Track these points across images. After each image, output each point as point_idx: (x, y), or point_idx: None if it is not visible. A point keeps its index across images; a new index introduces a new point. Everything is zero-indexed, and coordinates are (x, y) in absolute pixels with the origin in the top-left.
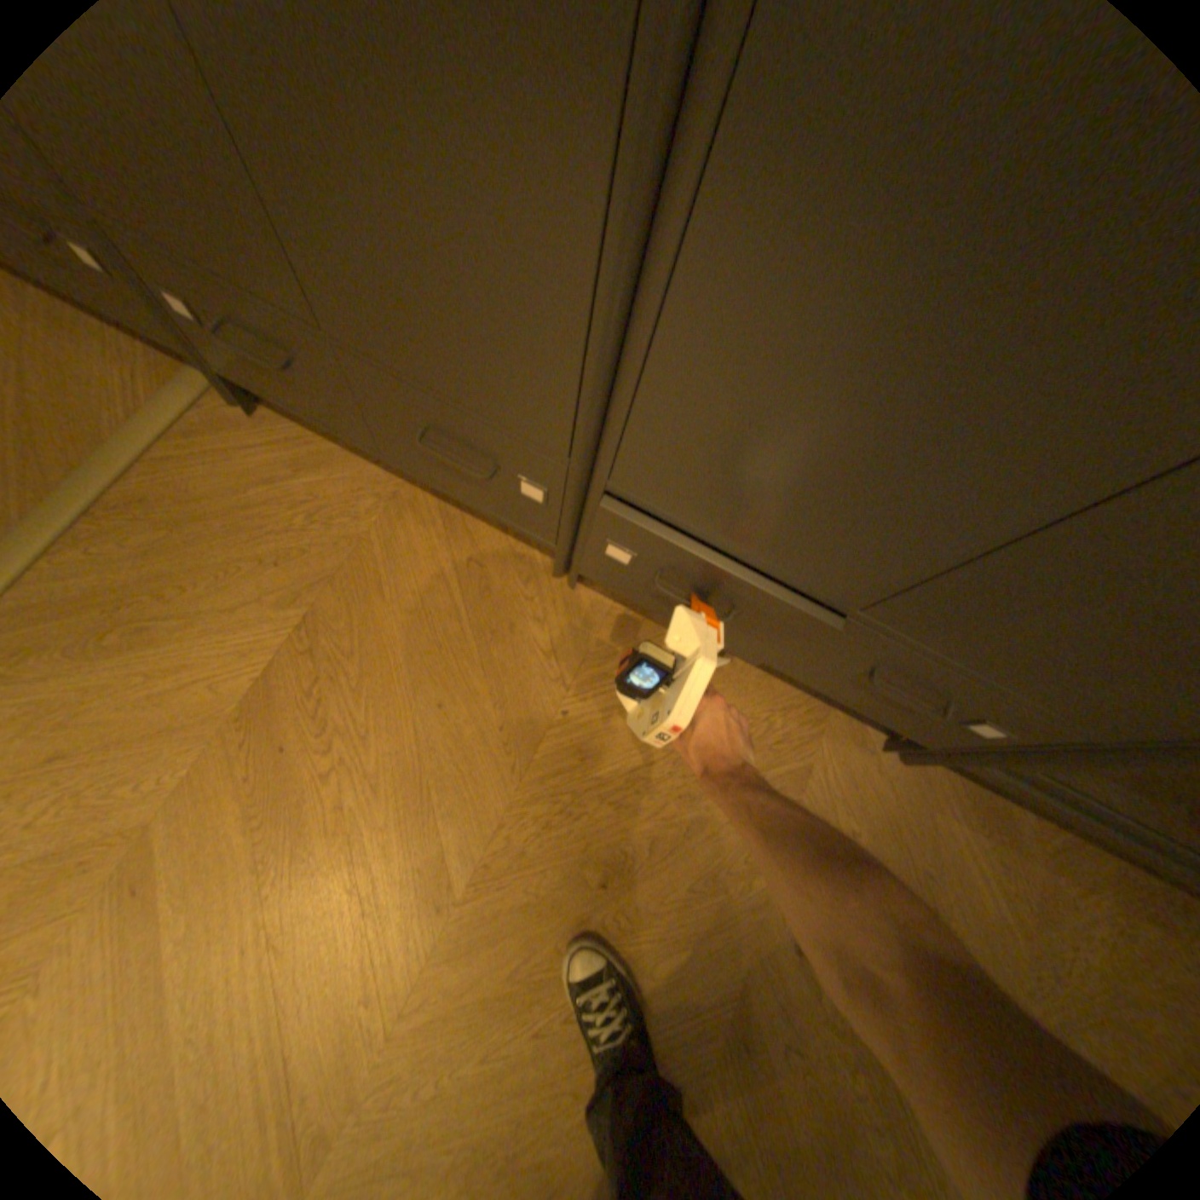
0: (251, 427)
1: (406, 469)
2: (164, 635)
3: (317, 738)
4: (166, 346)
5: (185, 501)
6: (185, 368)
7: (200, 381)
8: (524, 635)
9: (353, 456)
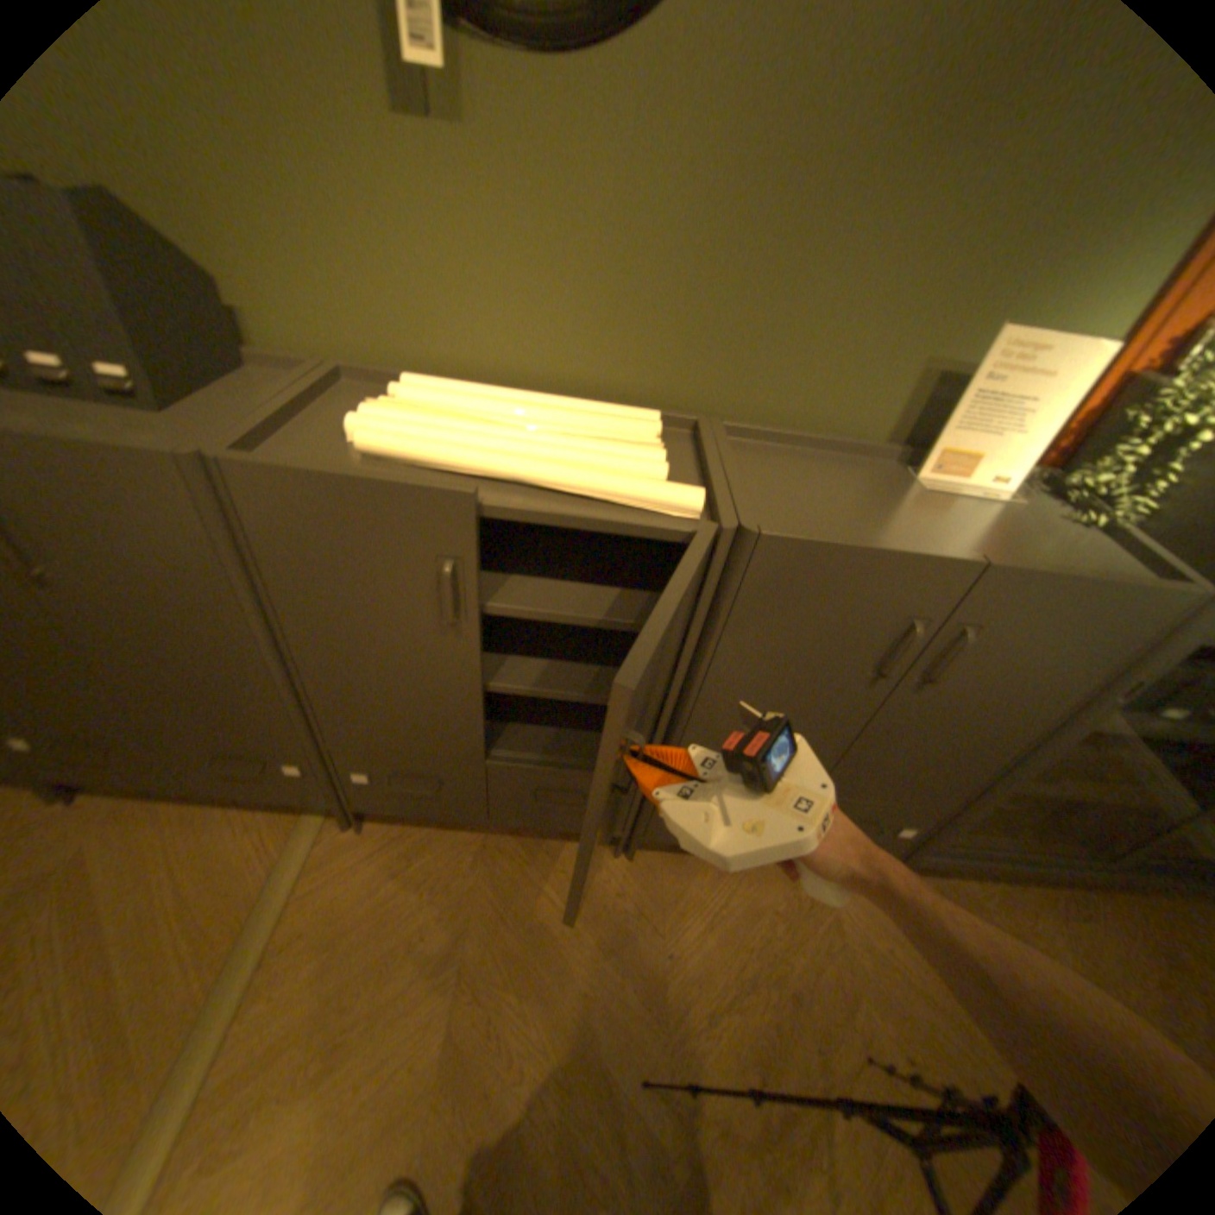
0: (366, 841)
1: (511, 823)
2: (359, 1042)
3: (512, 1071)
4: (314, 807)
5: (337, 920)
6: (304, 817)
7: (319, 823)
8: (618, 910)
9: (447, 831)
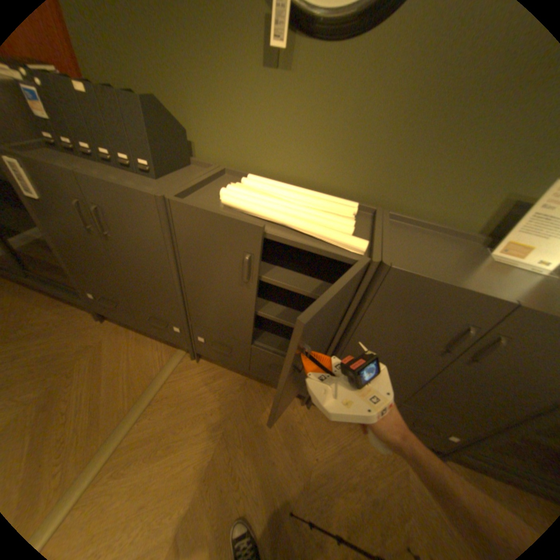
0: (199, 366)
1: (258, 375)
2: (177, 448)
3: (234, 484)
4: (182, 346)
5: (181, 395)
6: (178, 349)
7: (183, 353)
8: (297, 429)
9: (231, 371)
